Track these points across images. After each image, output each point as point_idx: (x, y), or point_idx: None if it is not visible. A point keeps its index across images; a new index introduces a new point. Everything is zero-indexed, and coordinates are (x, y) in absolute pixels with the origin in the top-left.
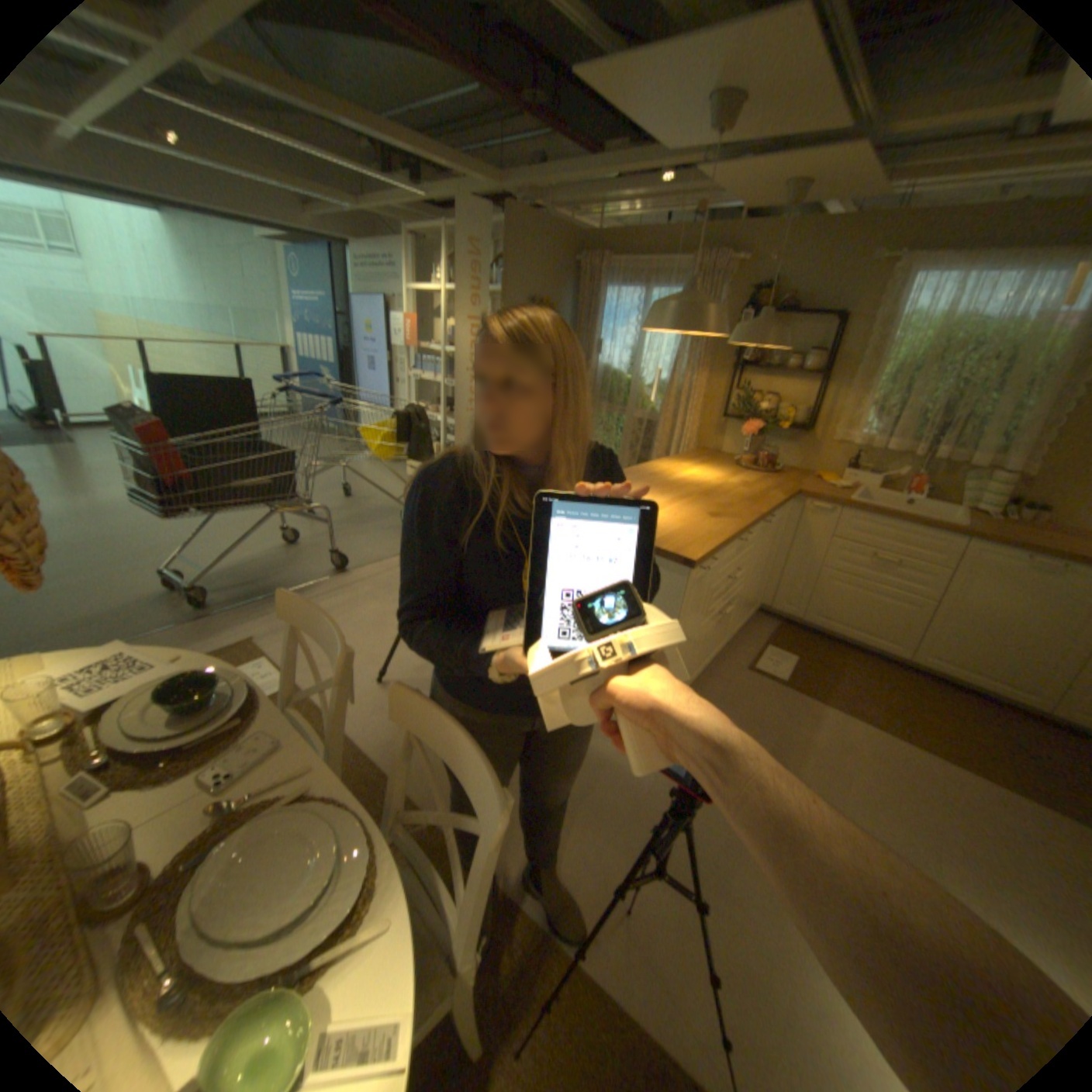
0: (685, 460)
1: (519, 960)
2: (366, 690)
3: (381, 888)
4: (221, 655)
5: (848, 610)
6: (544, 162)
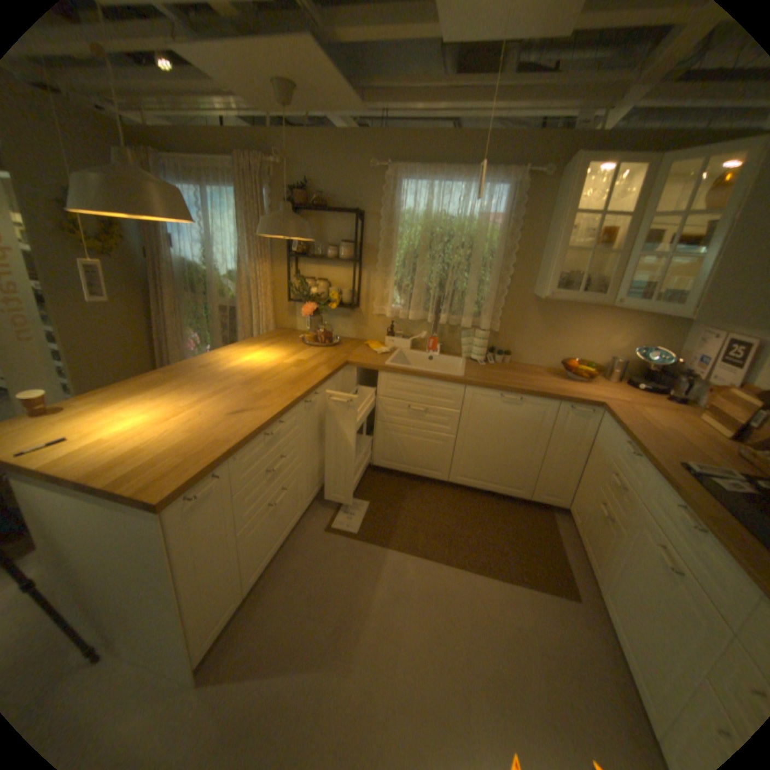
0: (256, 343)
1: None
2: None
3: None
4: None
5: (401, 451)
6: None
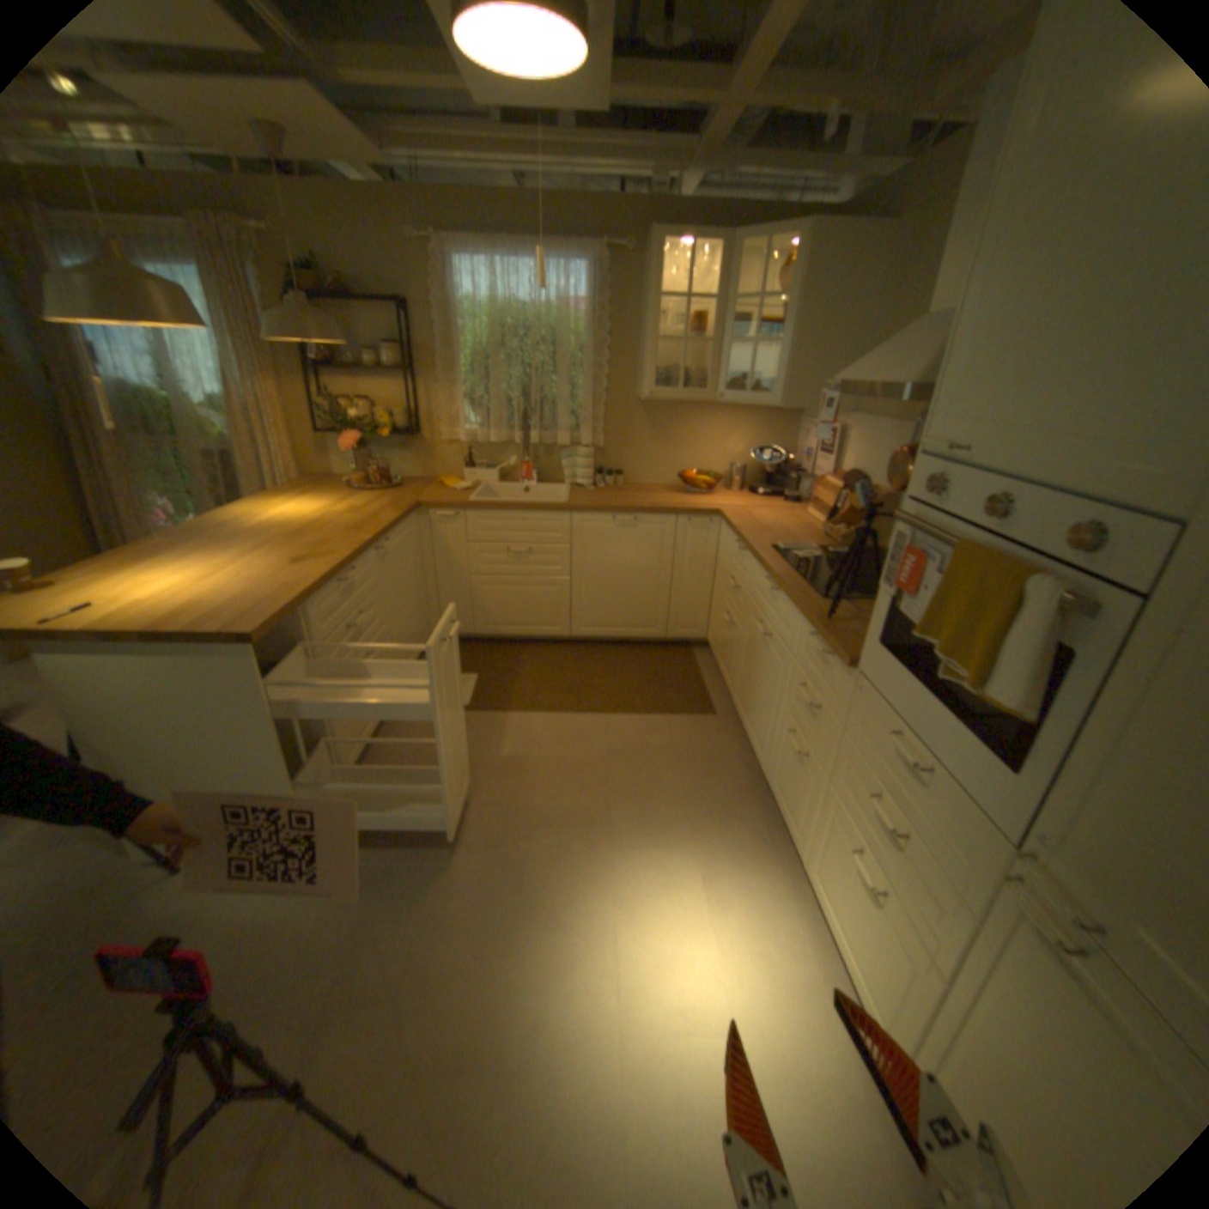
0: (278, 494)
1: None
2: None
3: None
4: None
5: (506, 610)
6: None
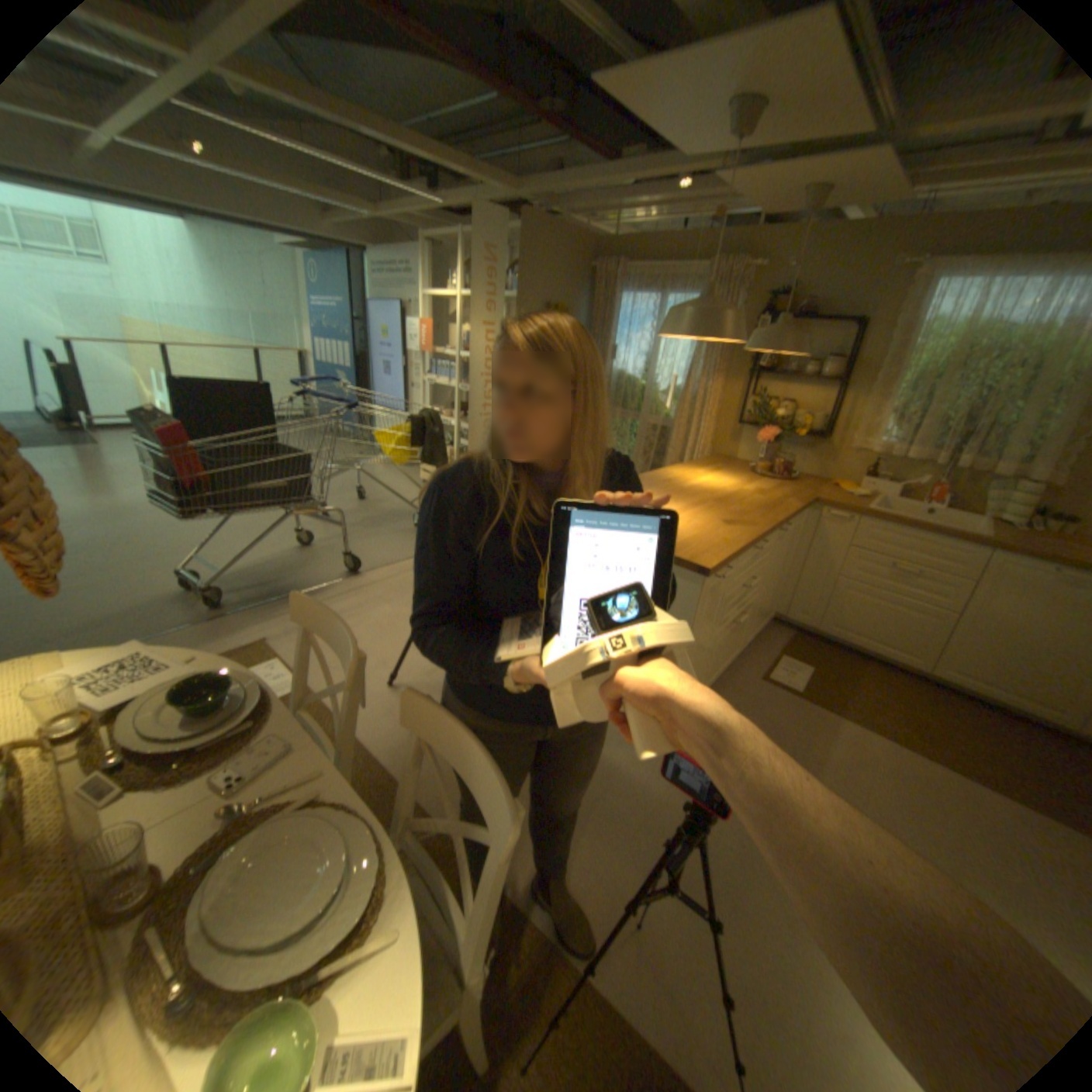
0: (699, 466)
1: (527, 973)
2: (377, 693)
3: (390, 896)
4: (235, 656)
5: (865, 621)
6: (561, 169)
